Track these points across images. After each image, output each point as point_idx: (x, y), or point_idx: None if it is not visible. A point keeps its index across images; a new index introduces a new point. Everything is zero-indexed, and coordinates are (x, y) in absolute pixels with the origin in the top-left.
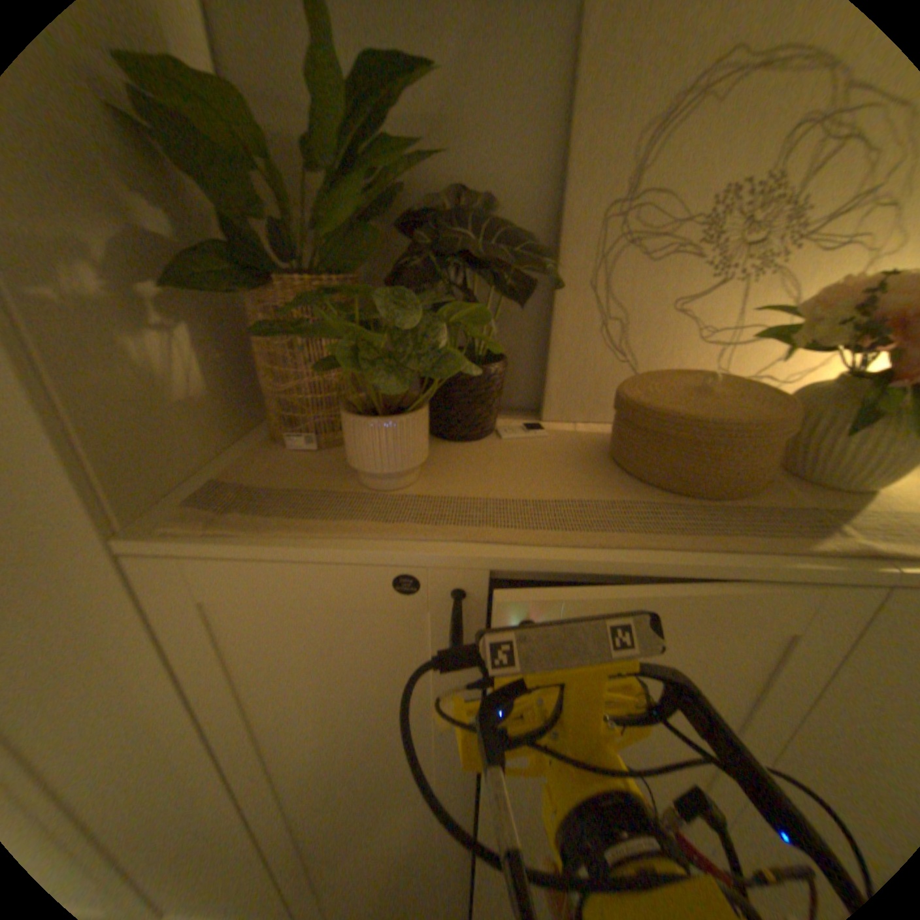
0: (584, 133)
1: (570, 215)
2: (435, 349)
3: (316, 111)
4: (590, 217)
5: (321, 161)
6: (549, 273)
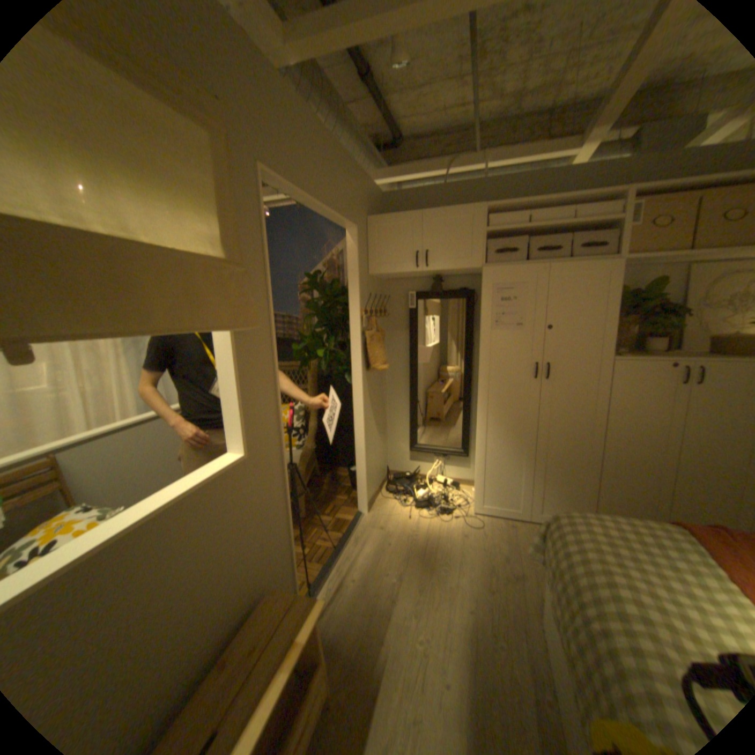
0: (691, 288)
1: (687, 303)
2: (675, 328)
3: (649, 293)
4: (694, 303)
5: (638, 298)
6: (687, 315)
